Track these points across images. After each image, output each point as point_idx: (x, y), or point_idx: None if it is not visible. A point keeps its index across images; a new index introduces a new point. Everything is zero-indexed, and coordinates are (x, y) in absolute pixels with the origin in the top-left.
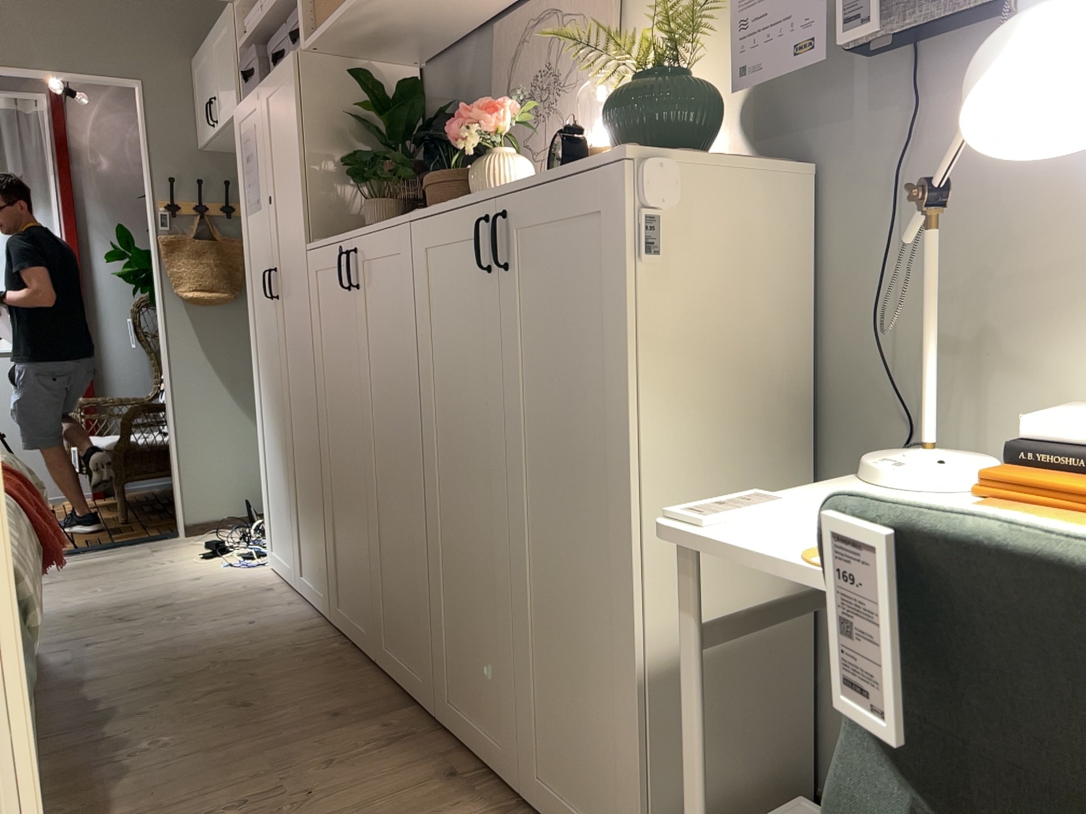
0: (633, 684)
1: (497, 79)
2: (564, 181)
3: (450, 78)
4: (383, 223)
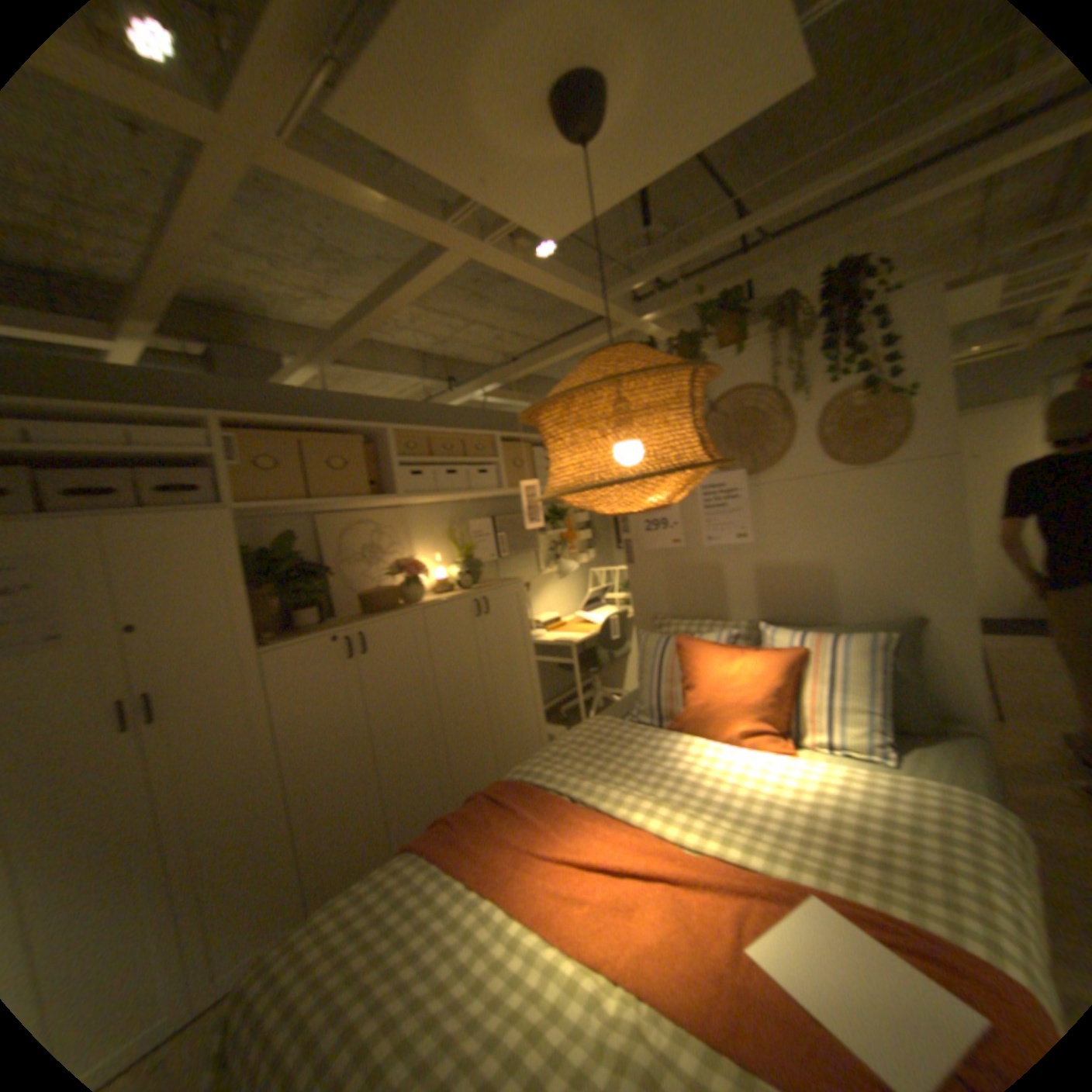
0: (540, 699)
1: (315, 540)
2: (505, 586)
3: (257, 532)
4: (381, 614)
